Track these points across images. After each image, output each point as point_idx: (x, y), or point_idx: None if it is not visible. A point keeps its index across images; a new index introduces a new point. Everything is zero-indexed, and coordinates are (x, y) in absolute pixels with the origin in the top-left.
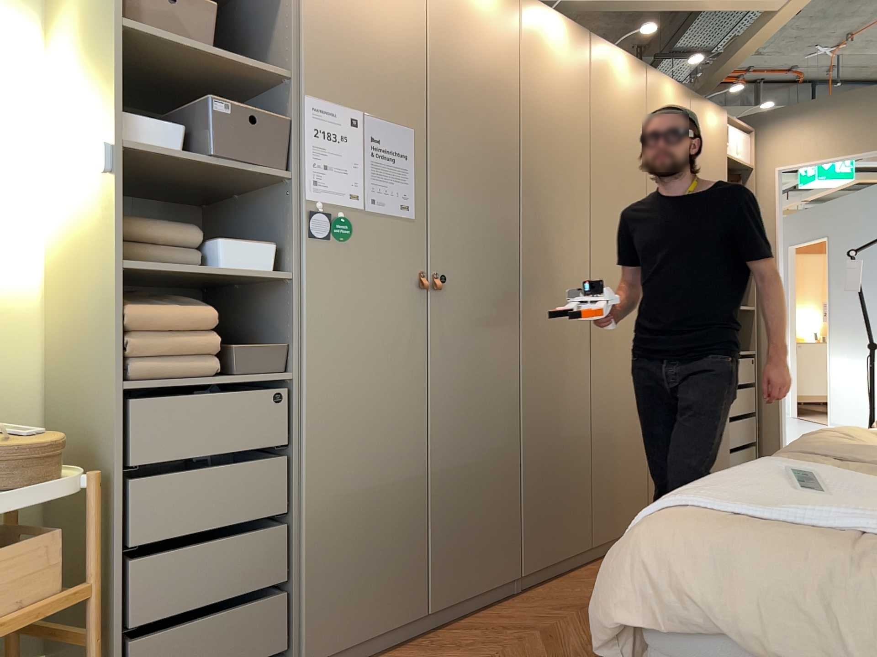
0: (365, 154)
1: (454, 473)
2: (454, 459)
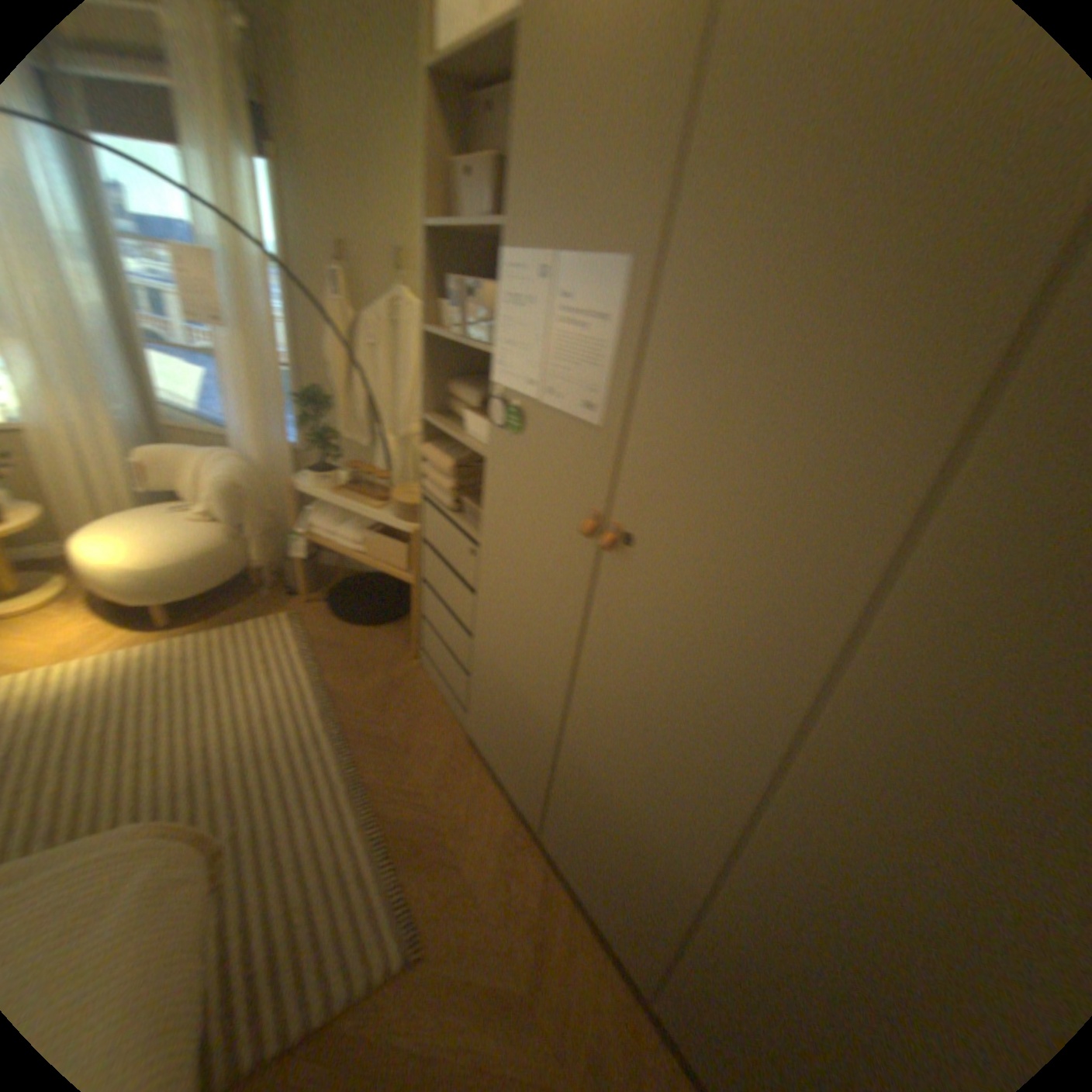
0: (548, 322)
1: (584, 775)
2: (588, 763)
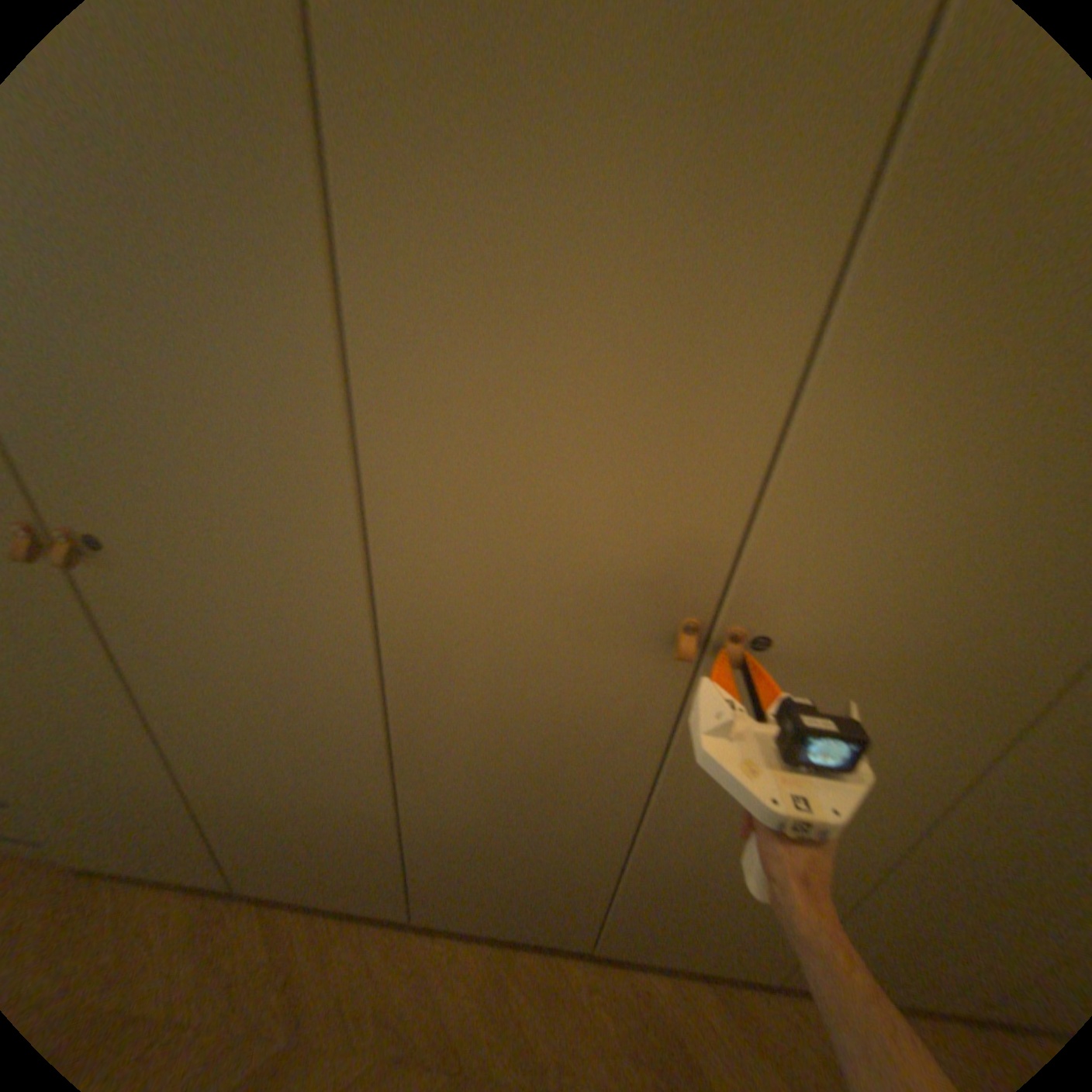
0: None
1: (233, 808)
2: (228, 795)
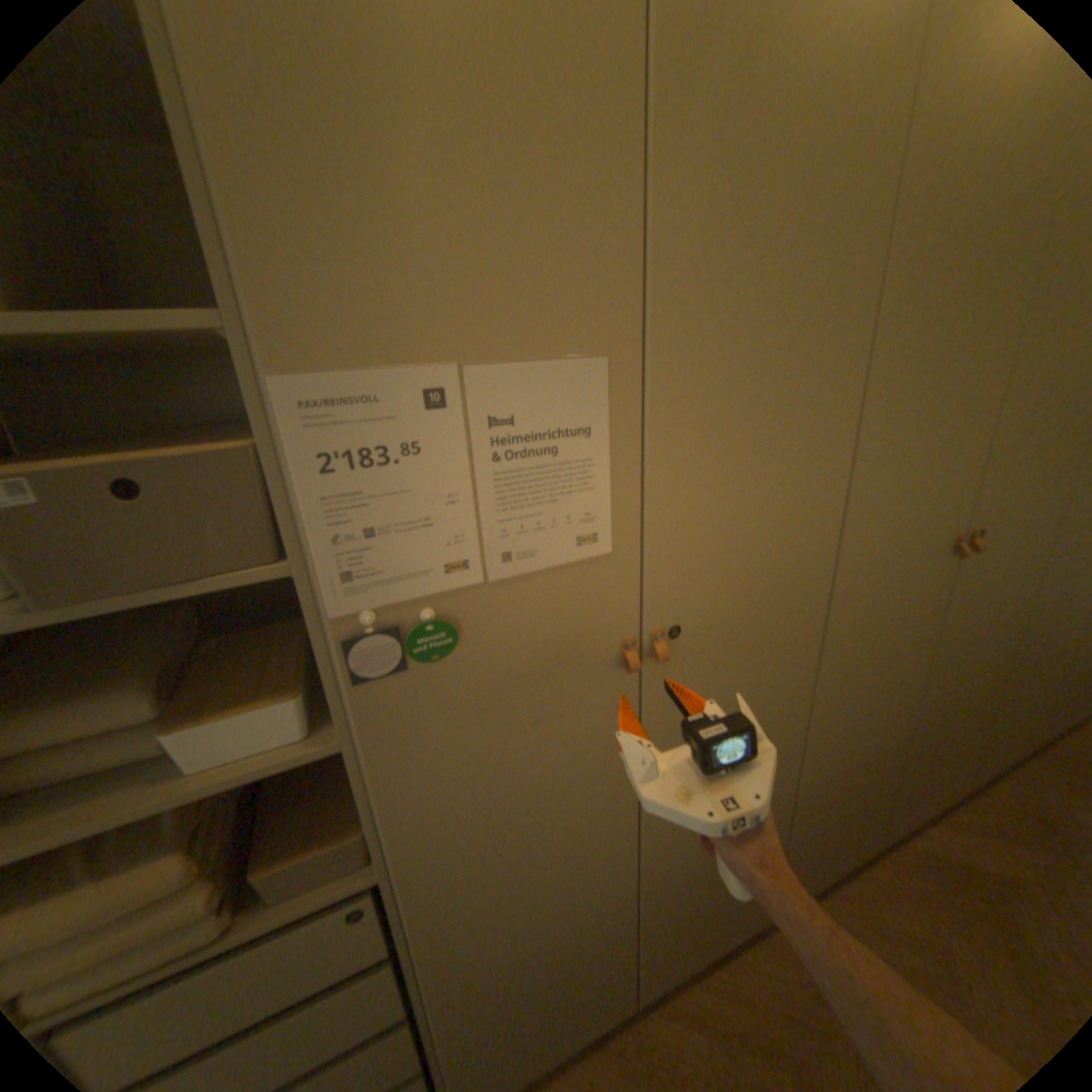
0: (476, 464)
1: (681, 871)
2: (682, 856)
